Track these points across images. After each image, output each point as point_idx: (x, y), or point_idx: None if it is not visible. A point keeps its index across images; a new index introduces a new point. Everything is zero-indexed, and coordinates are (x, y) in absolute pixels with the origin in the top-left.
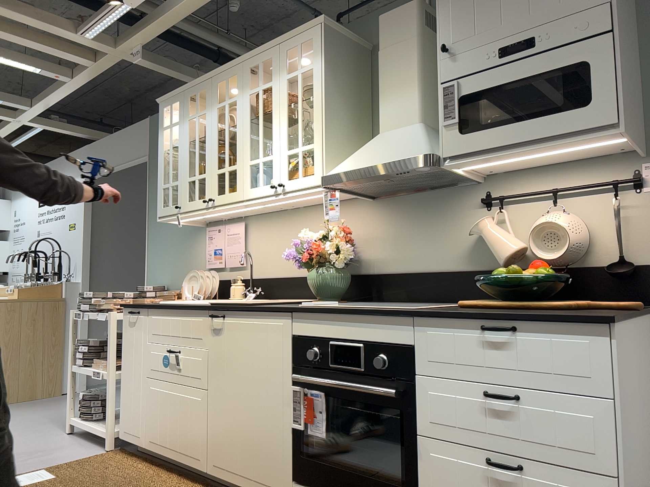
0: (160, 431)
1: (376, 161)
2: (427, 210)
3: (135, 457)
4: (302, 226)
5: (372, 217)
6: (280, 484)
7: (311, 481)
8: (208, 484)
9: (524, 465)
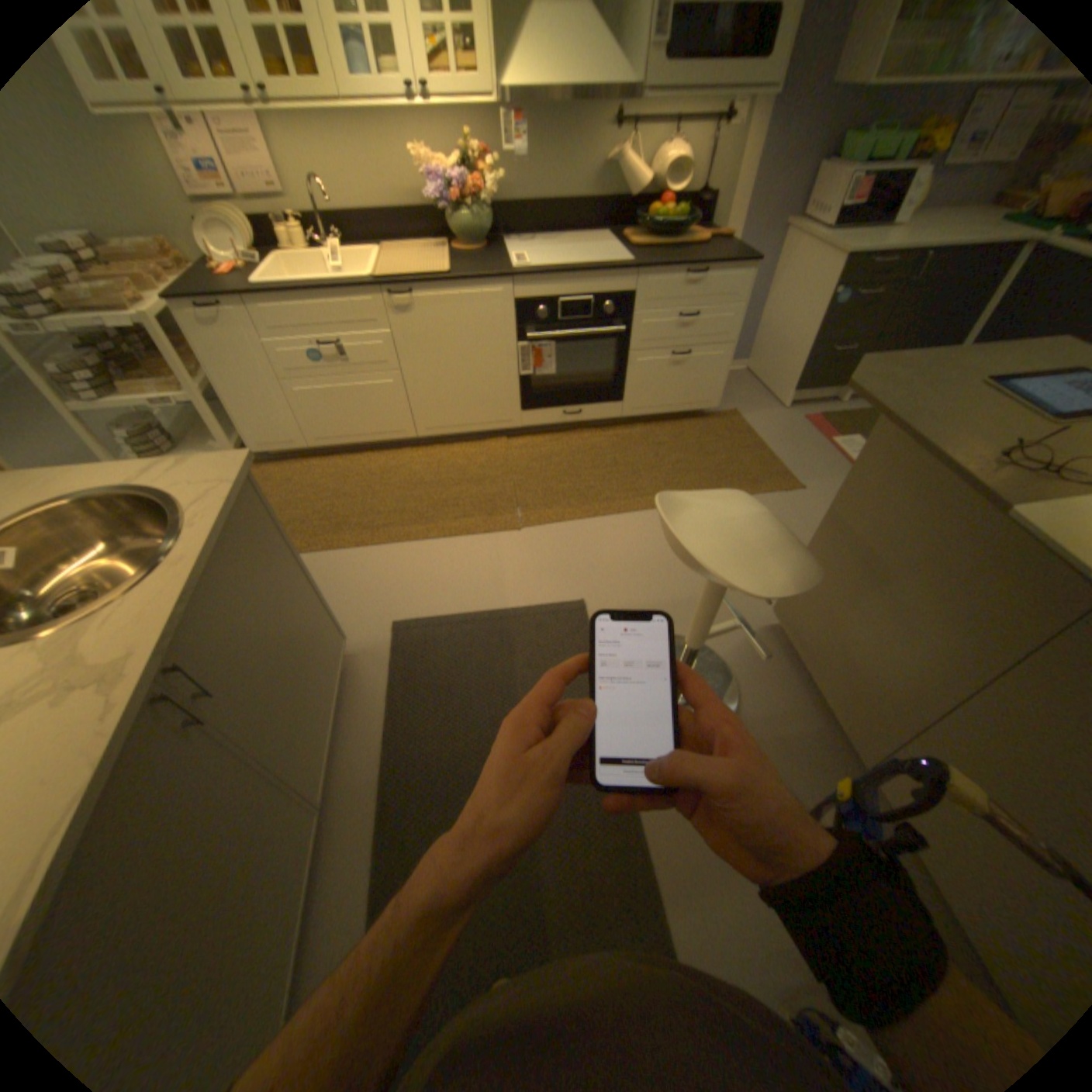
0: (334, 426)
1: (577, 80)
2: (559, 123)
3: (291, 461)
4: (380, 130)
5: (492, 126)
6: (509, 417)
7: (540, 406)
8: (410, 446)
9: (692, 350)
